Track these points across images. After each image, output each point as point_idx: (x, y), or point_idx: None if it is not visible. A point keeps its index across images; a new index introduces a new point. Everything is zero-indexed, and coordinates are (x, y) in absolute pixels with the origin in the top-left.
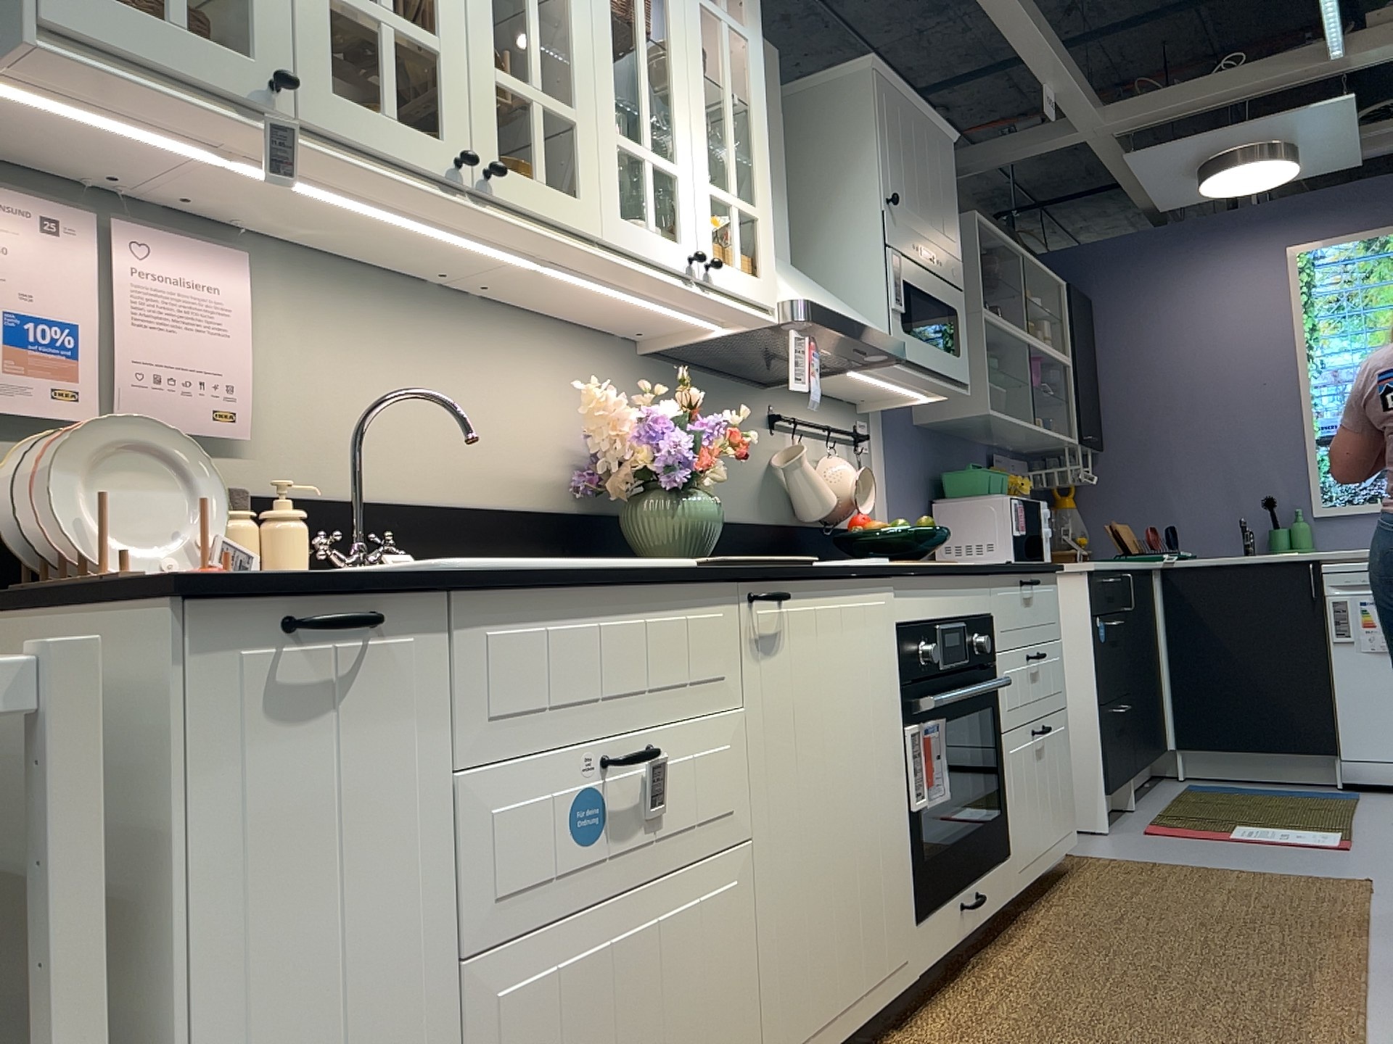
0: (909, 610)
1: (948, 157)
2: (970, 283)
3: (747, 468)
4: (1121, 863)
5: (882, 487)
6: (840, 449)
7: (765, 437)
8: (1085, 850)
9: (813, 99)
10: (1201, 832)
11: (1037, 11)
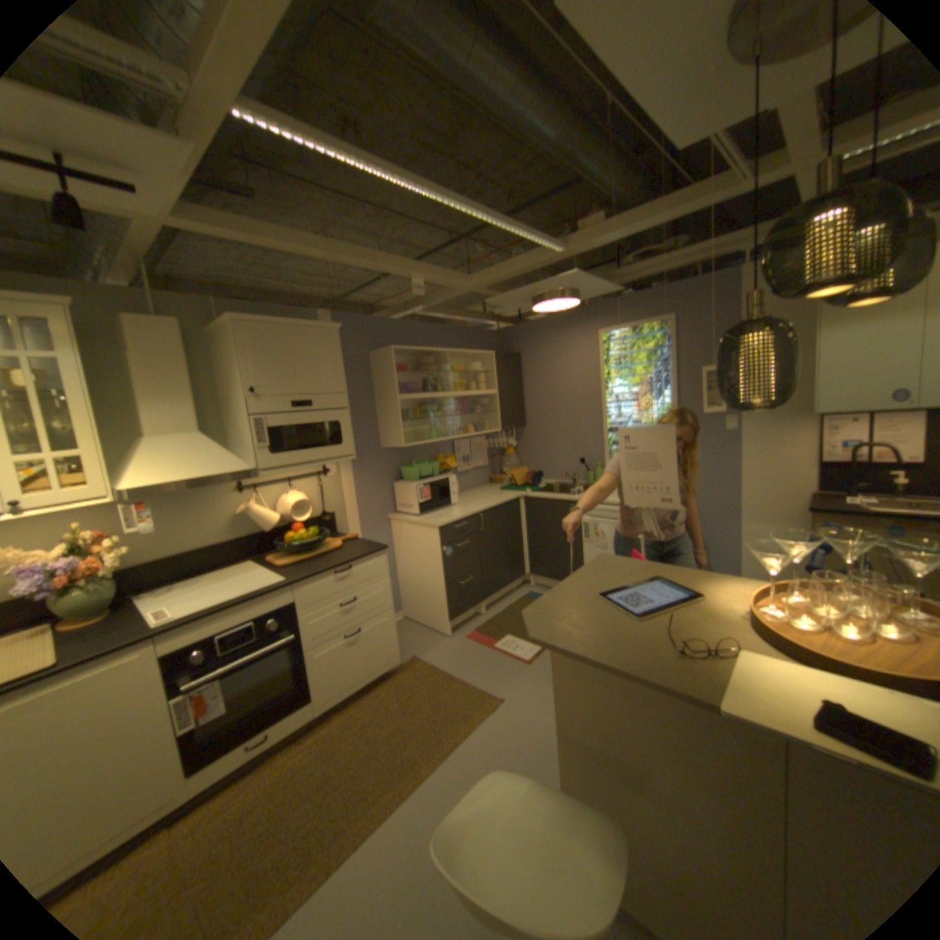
0: (176, 644)
1: (327, 339)
2: (392, 382)
3: (215, 518)
4: (421, 670)
5: (346, 487)
6: (296, 486)
7: (231, 497)
8: (424, 653)
9: (220, 330)
10: (485, 642)
11: (369, 250)
